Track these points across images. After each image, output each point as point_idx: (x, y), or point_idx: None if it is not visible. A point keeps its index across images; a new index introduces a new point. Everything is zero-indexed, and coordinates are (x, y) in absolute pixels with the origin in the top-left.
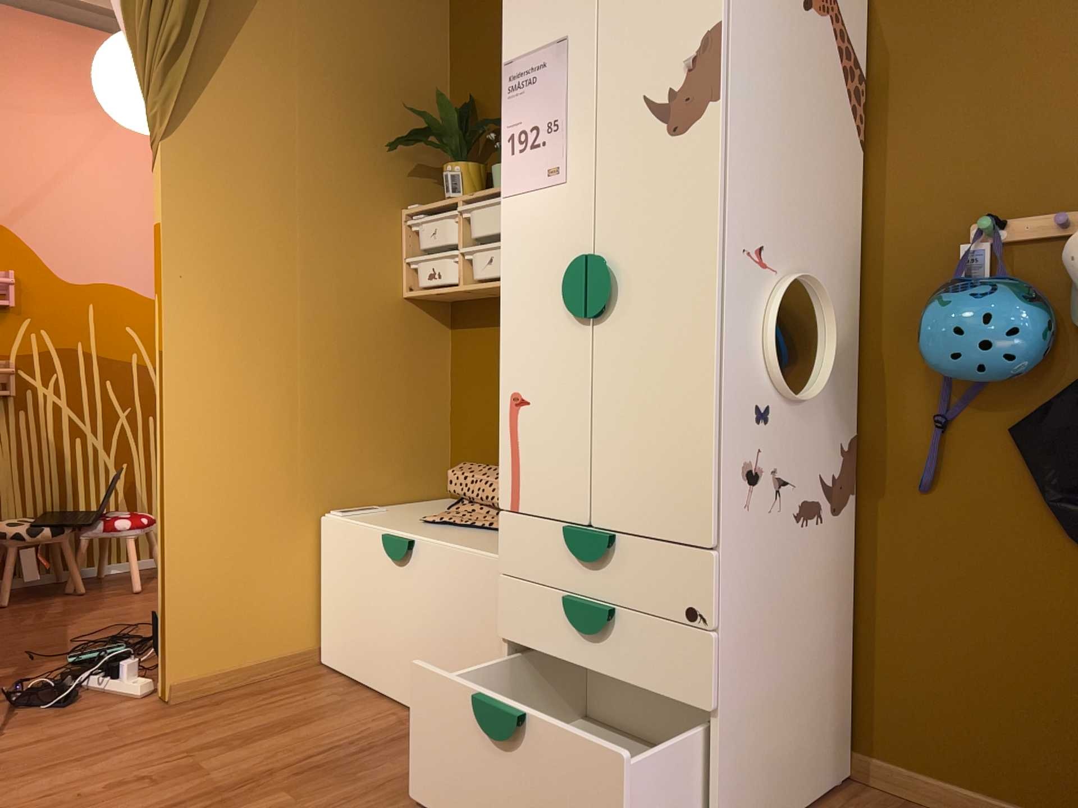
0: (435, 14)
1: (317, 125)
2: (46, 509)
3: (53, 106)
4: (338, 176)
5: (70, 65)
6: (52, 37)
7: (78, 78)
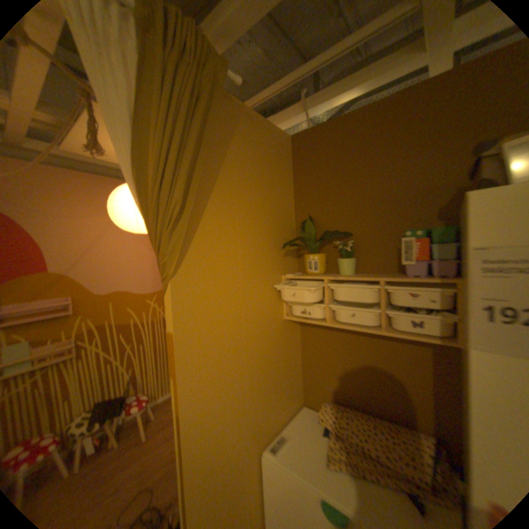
0: (287, 173)
1: (247, 242)
2: (94, 402)
3: (82, 213)
4: (256, 268)
5: (90, 192)
6: (80, 180)
7: (94, 198)
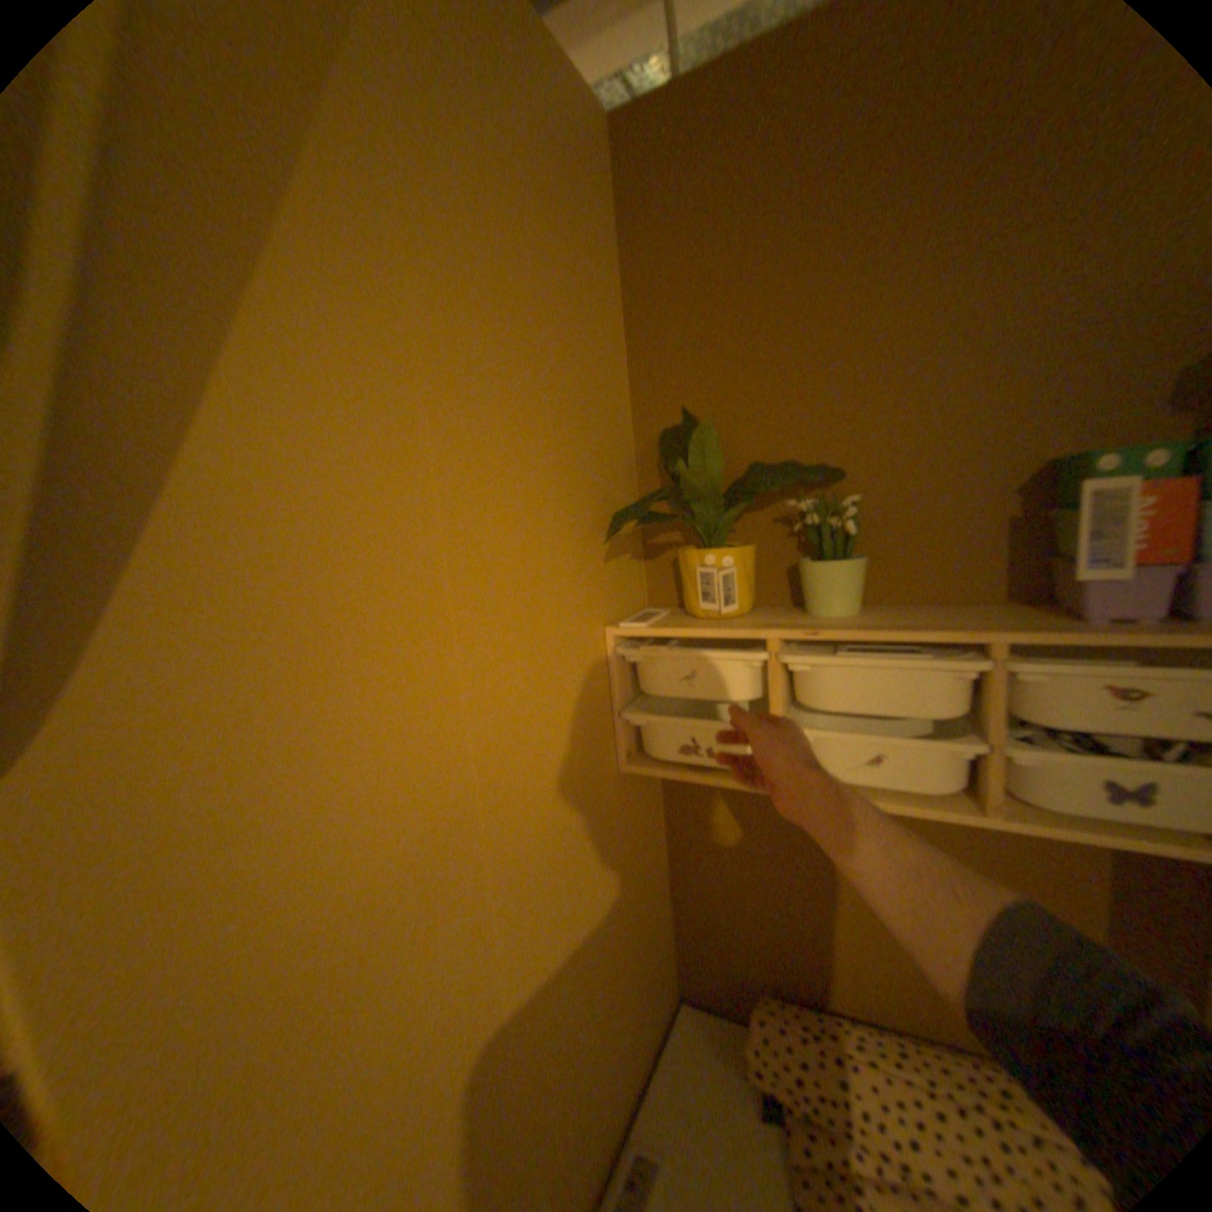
0: (602, 251)
1: (477, 515)
2: None
3: None
4: (522, 614)
5: None
6: None
7: None
